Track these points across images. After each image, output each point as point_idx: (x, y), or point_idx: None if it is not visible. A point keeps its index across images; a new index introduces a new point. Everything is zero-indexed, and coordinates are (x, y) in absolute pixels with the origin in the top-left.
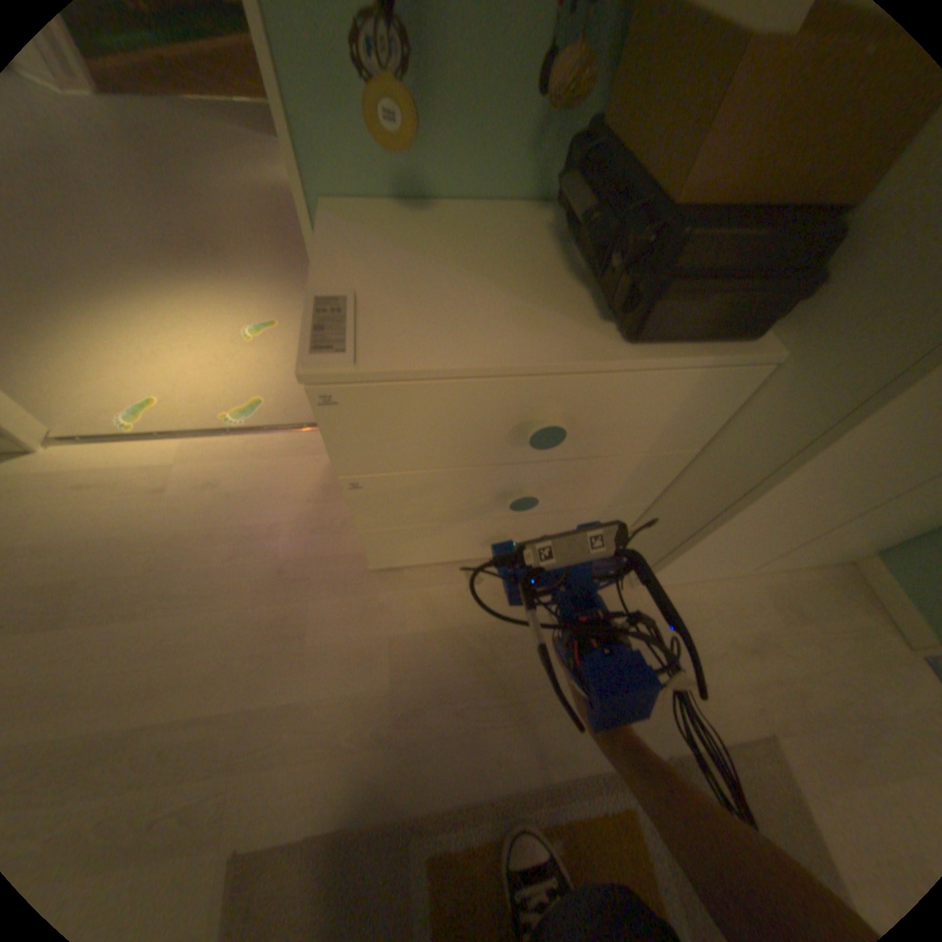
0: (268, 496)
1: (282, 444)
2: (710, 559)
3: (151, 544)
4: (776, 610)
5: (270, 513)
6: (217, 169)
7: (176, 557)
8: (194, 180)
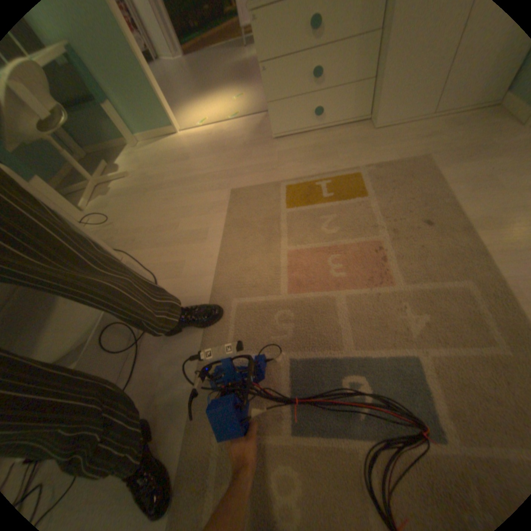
0: (240, 130)
1: (244, 119)
2: (399, 92)
3: (208, 143)
4: (443, 124)
5: (241, 133)
6: (222, 61)
7: (215, 145)
8: (215, 67)
